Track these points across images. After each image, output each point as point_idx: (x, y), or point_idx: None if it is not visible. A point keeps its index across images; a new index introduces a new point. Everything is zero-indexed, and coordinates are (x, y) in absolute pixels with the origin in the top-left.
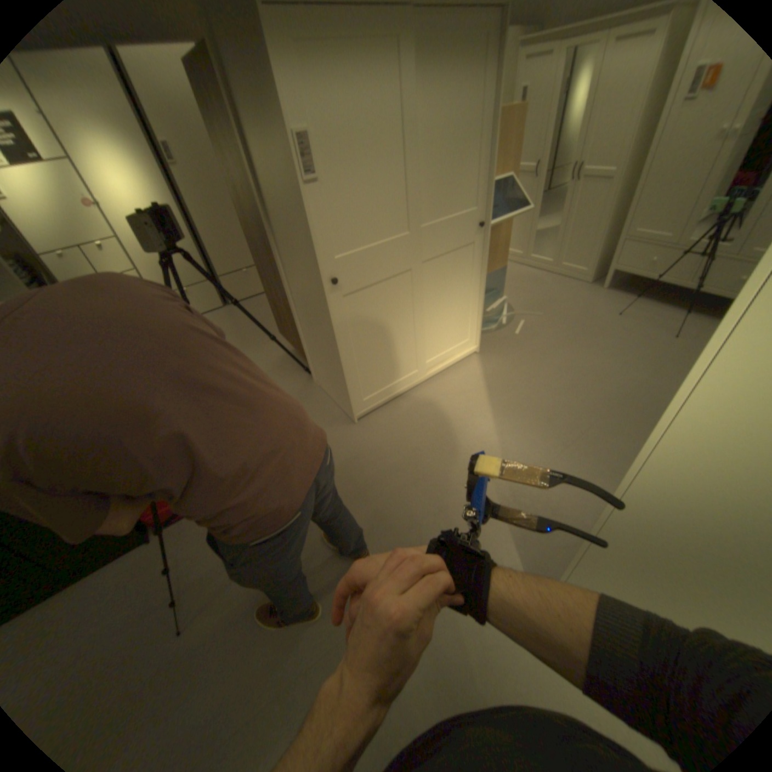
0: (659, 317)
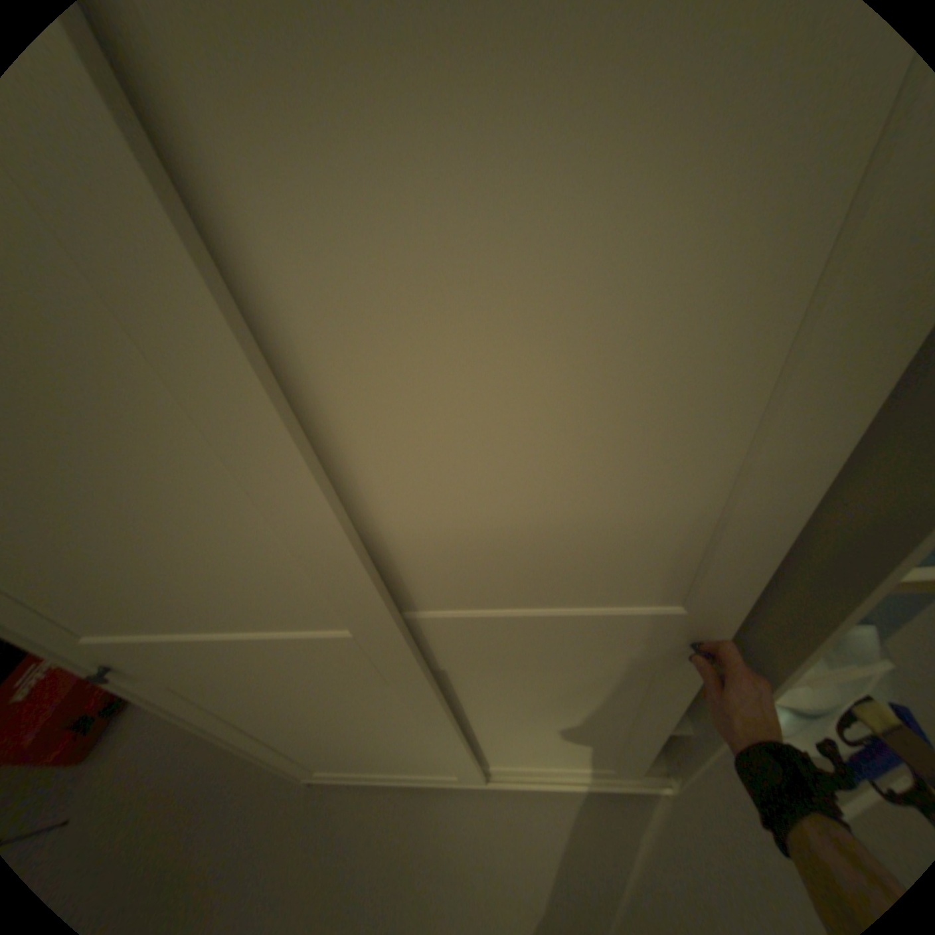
0: None
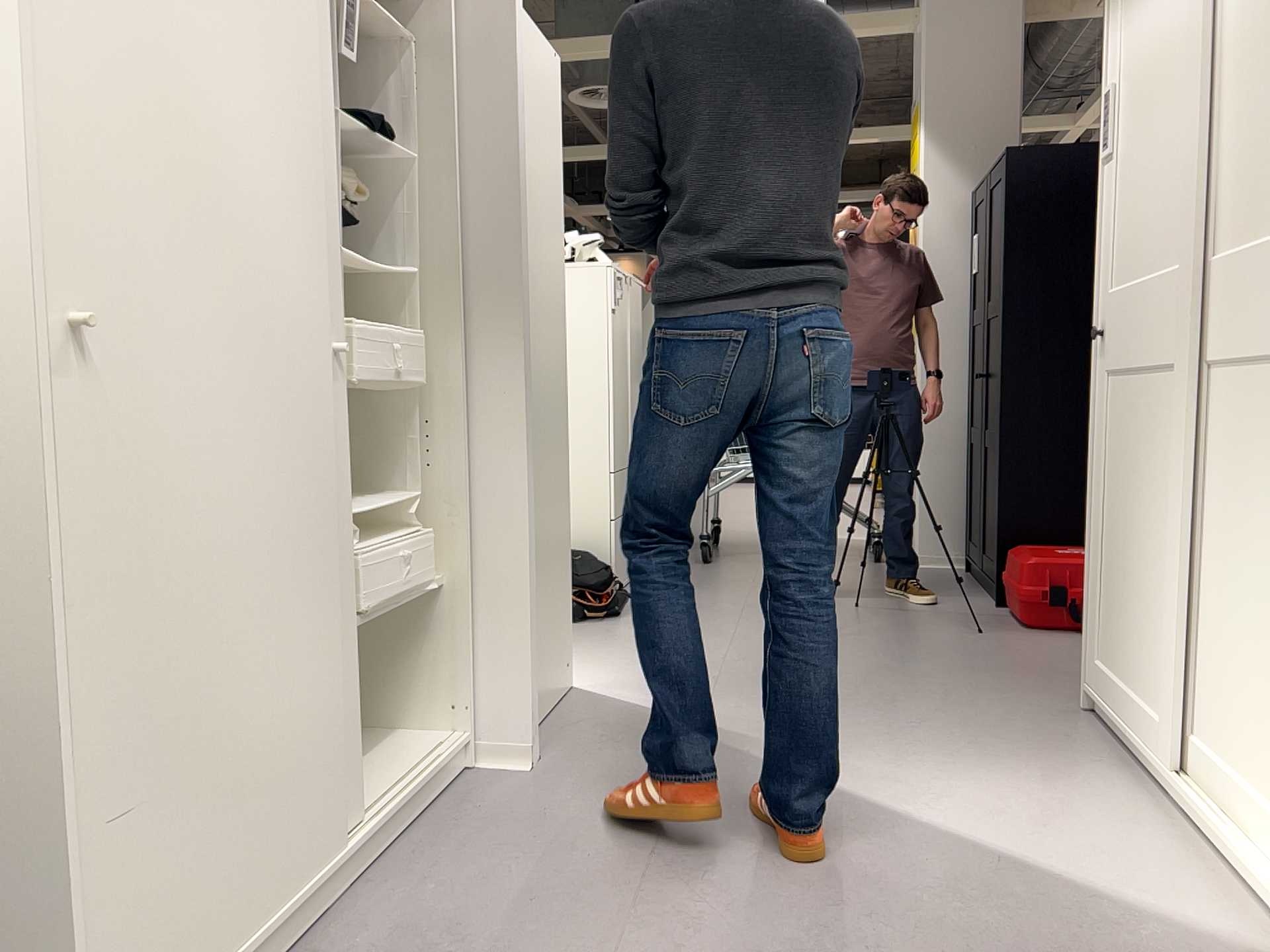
0: None
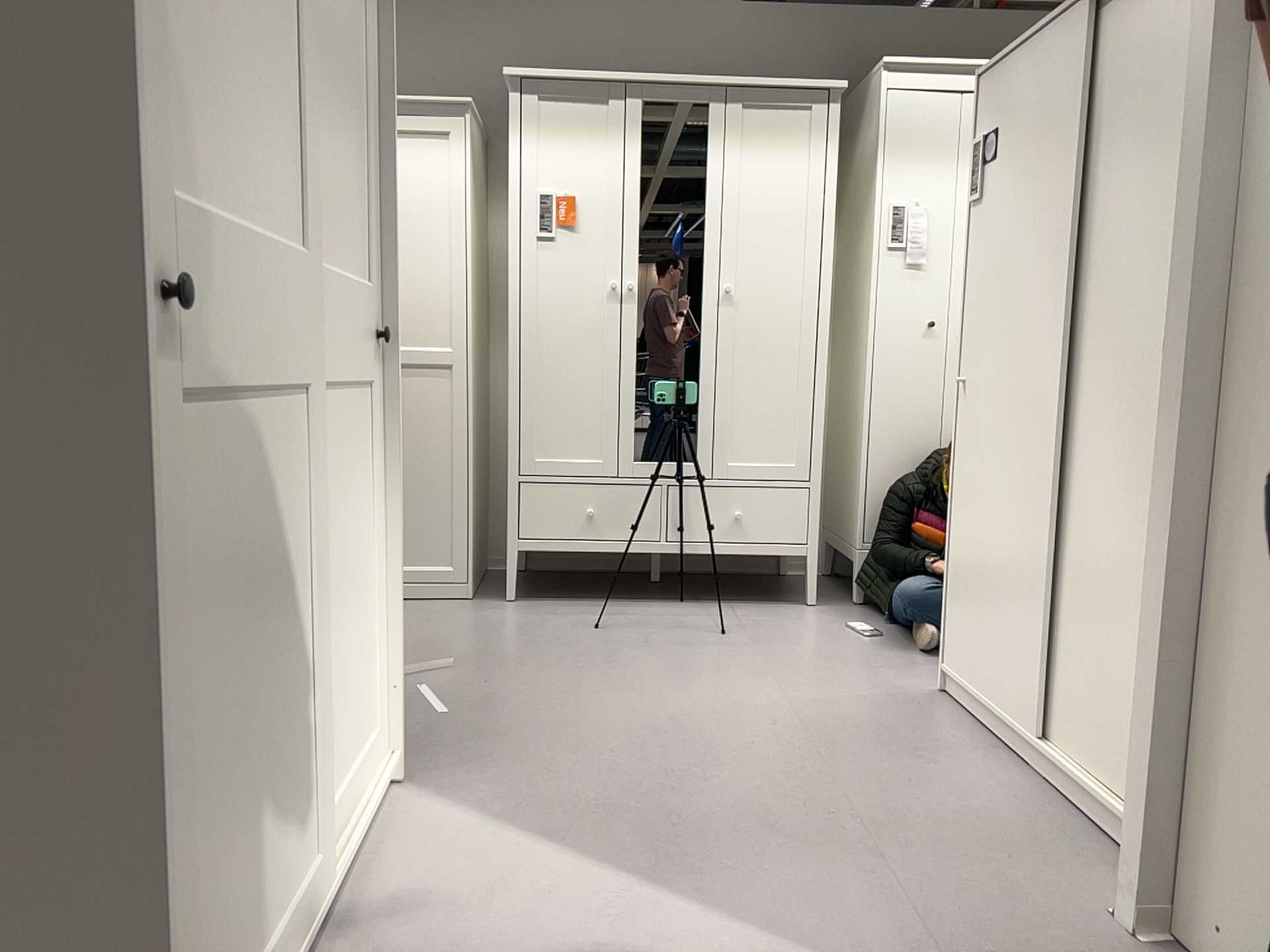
0: (657, 617)
